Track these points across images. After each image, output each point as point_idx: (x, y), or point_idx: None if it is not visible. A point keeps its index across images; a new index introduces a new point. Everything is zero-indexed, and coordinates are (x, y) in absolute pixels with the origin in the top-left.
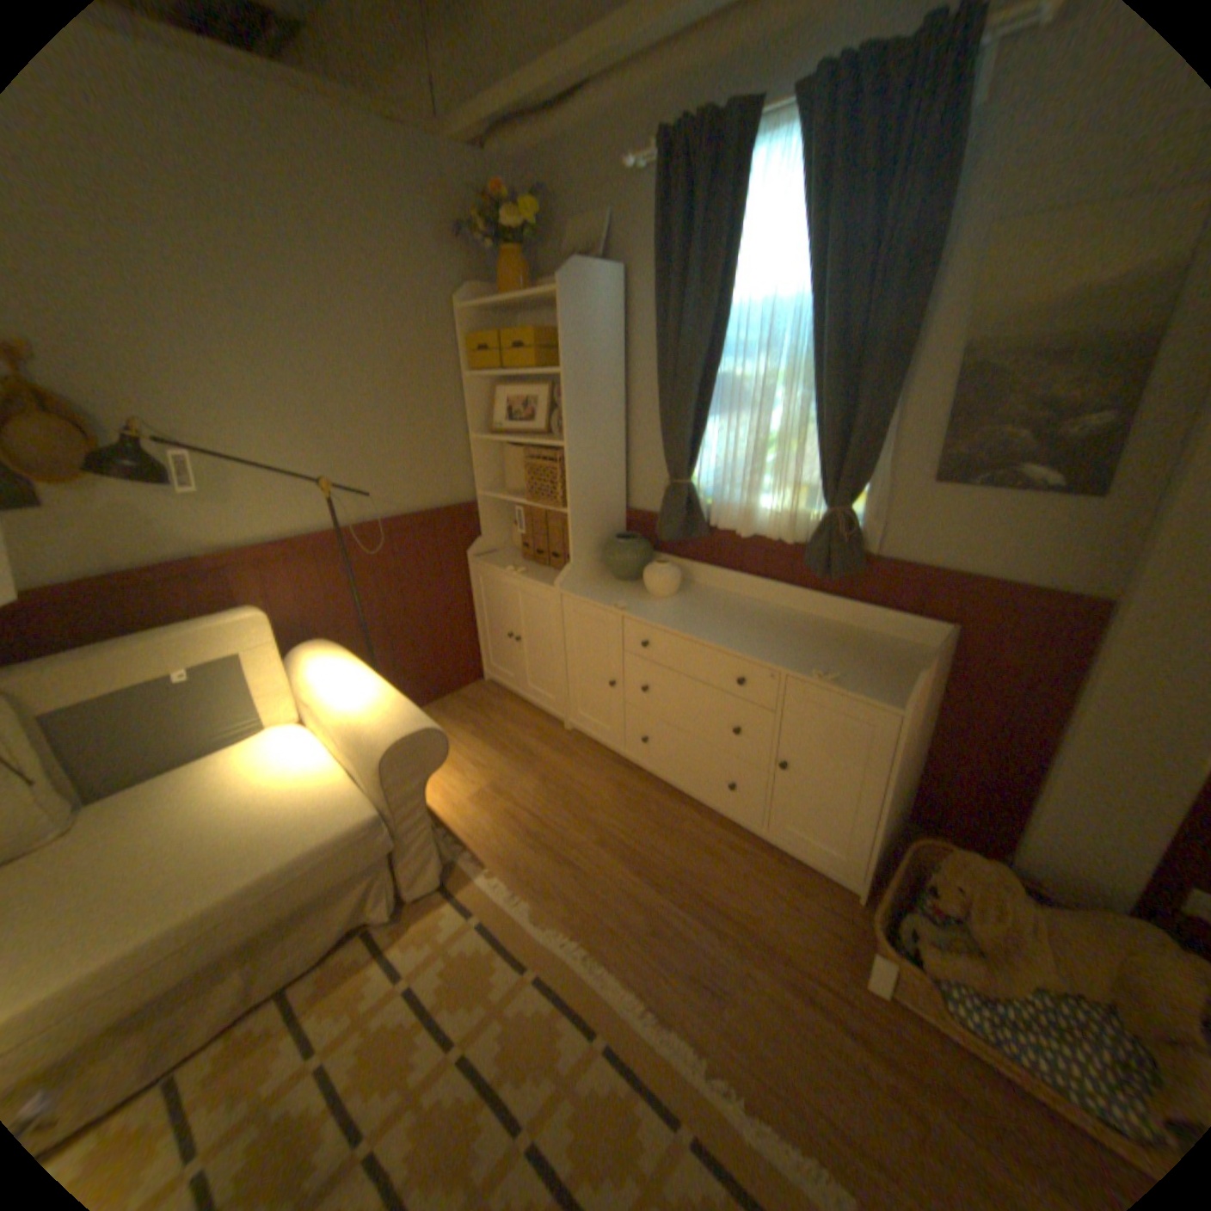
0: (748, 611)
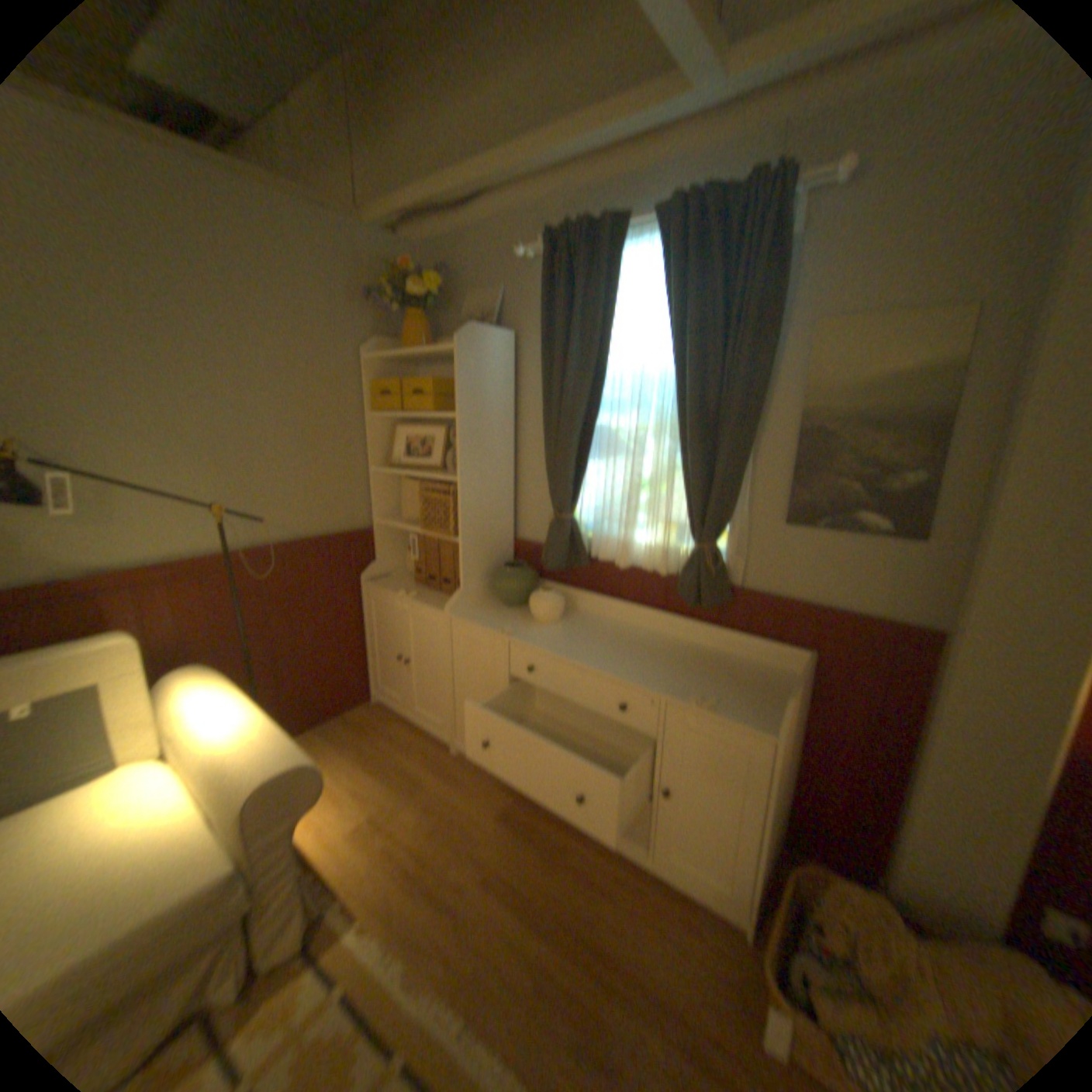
0: (627, 637)
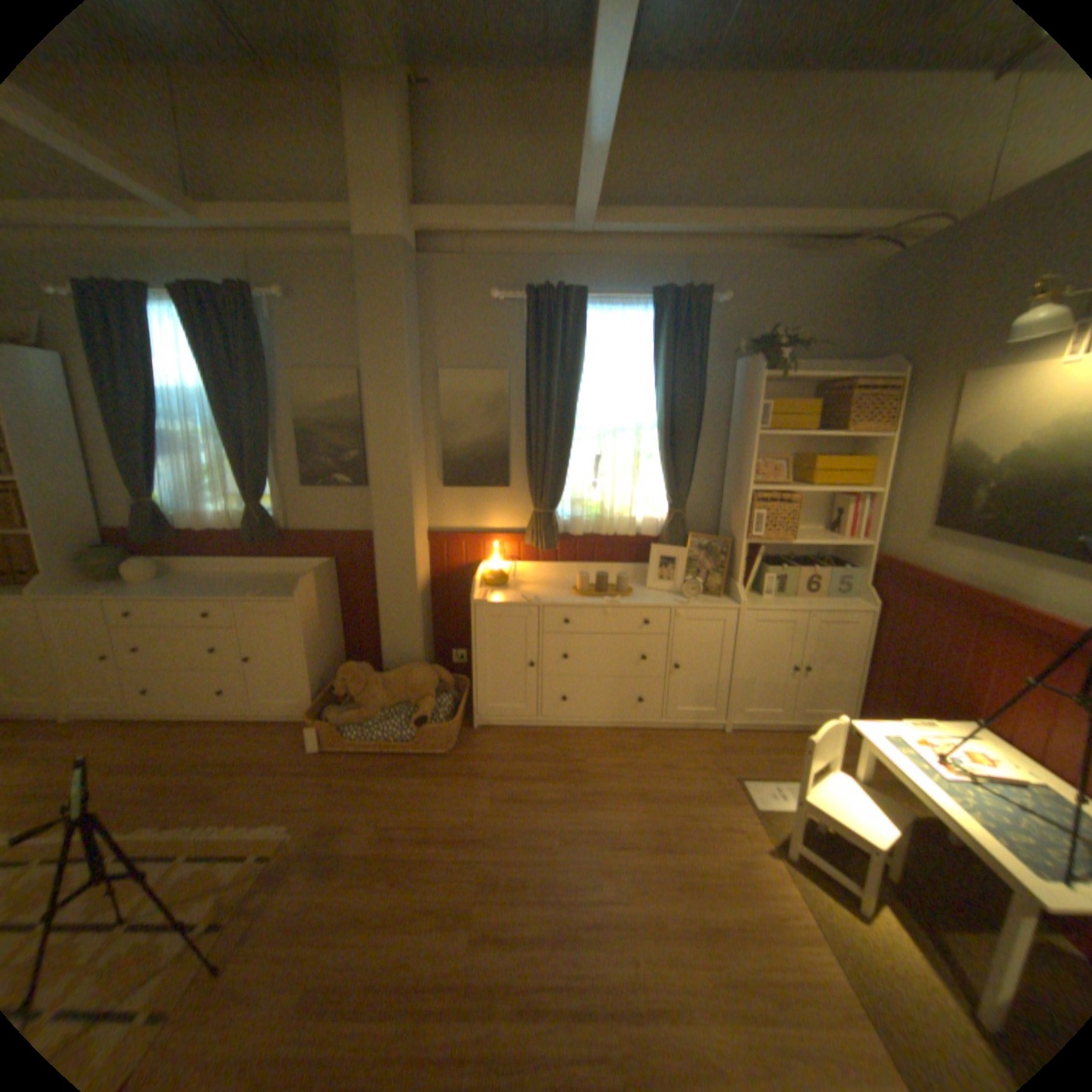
0: (212, 578)
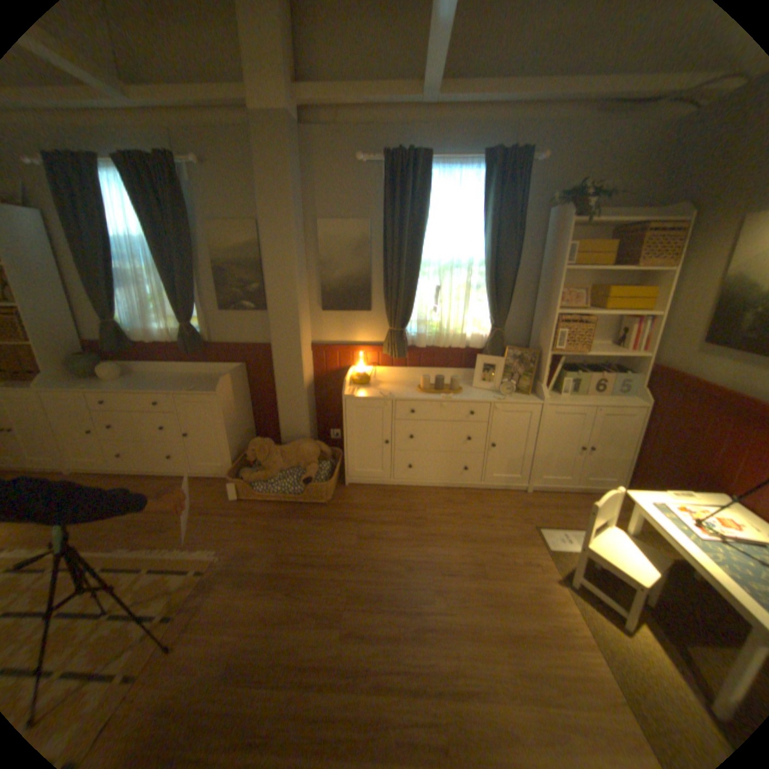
0: (159, 377)
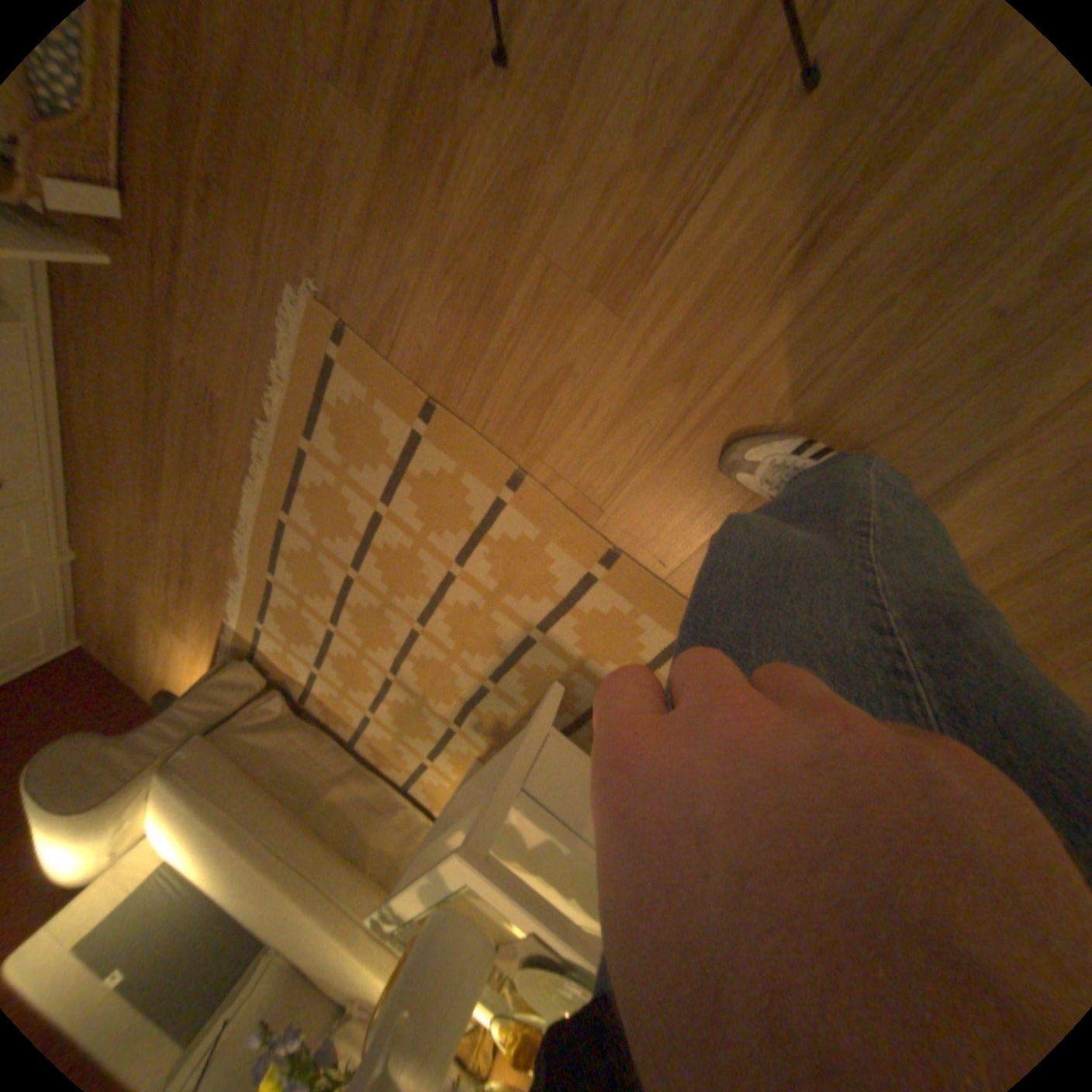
0: None
